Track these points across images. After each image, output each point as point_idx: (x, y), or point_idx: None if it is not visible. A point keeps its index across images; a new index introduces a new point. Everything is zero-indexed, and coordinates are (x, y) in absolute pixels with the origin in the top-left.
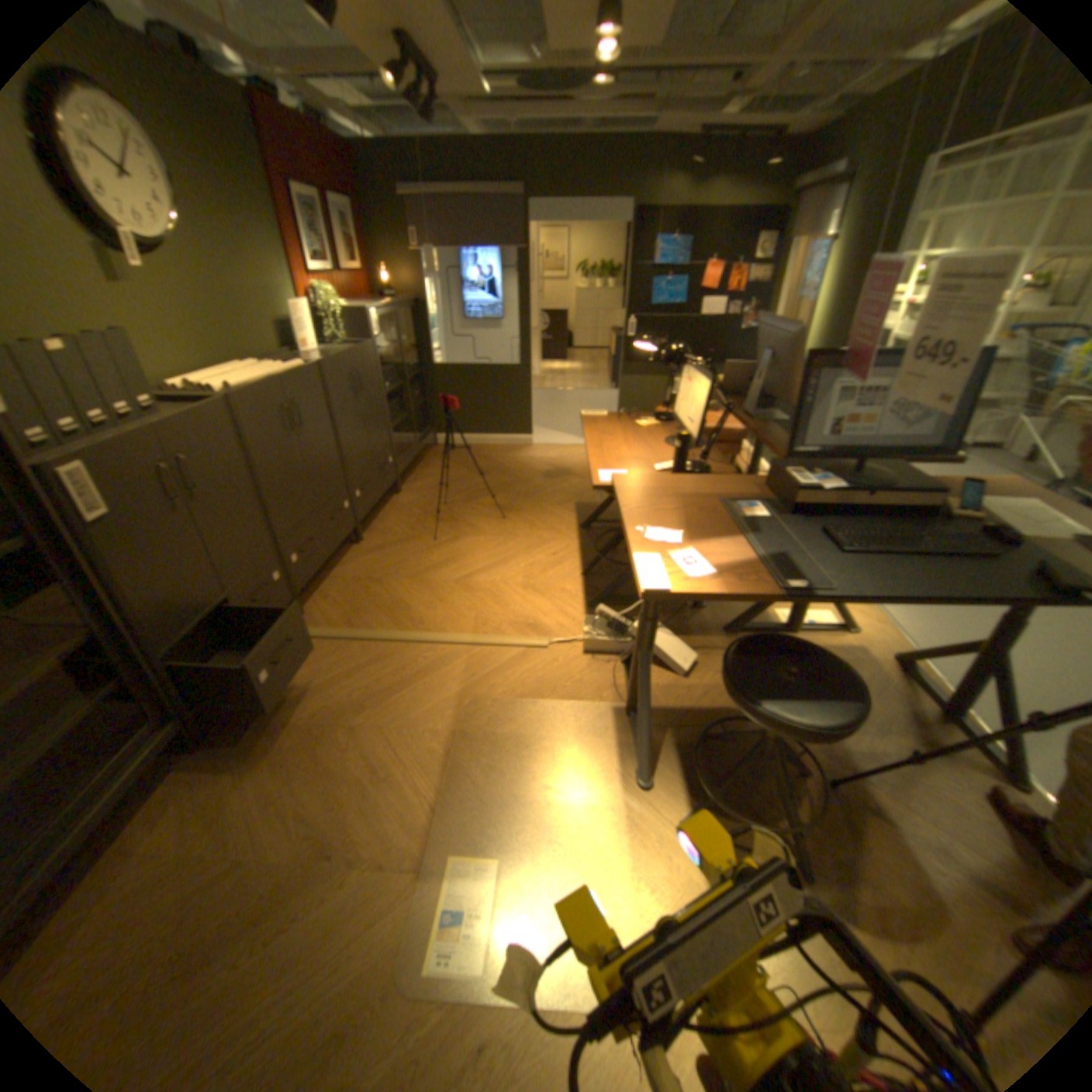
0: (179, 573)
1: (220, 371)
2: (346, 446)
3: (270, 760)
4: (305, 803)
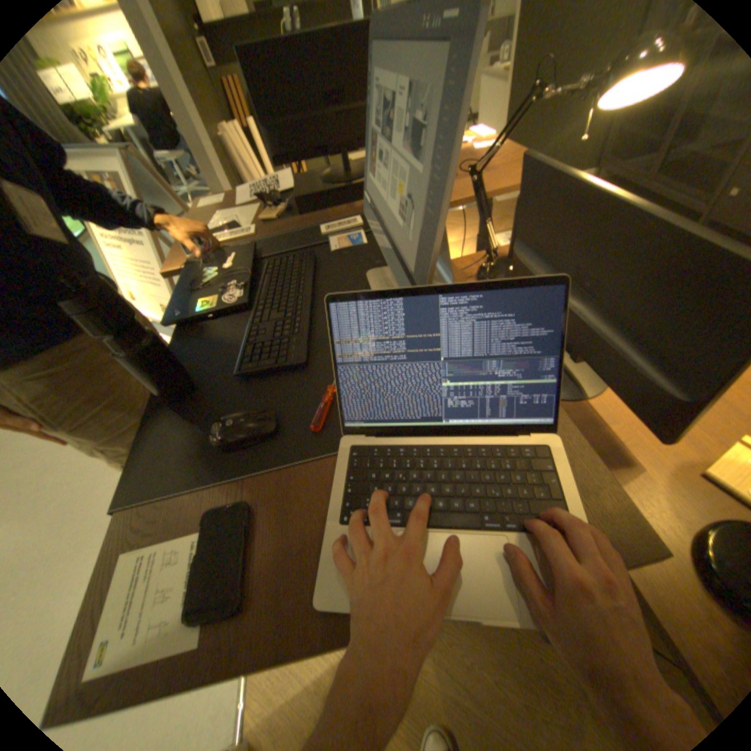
0: None
1: None
2: None
3: None
4: None
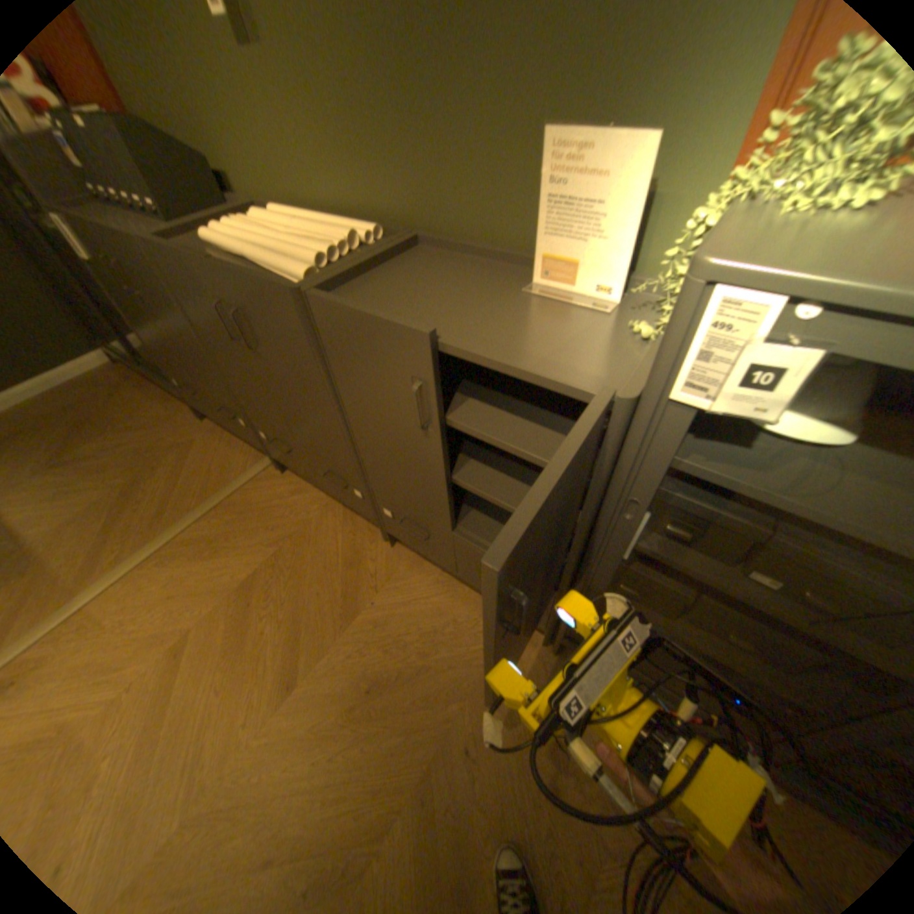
0: (151, 335)
1: (284, 220)
2: (364, 451)
3: (145, 448)
4: (95, 461)
